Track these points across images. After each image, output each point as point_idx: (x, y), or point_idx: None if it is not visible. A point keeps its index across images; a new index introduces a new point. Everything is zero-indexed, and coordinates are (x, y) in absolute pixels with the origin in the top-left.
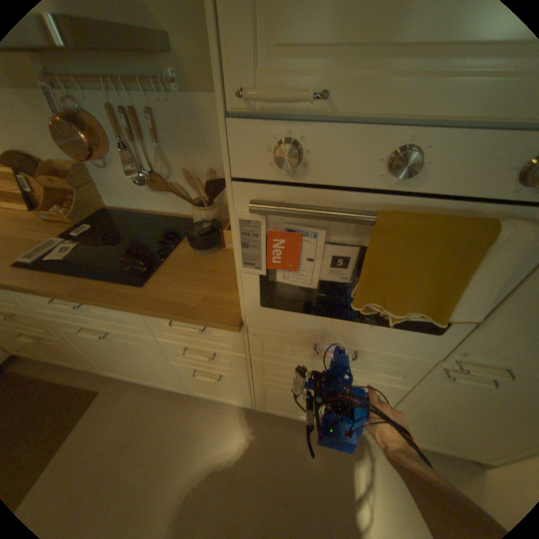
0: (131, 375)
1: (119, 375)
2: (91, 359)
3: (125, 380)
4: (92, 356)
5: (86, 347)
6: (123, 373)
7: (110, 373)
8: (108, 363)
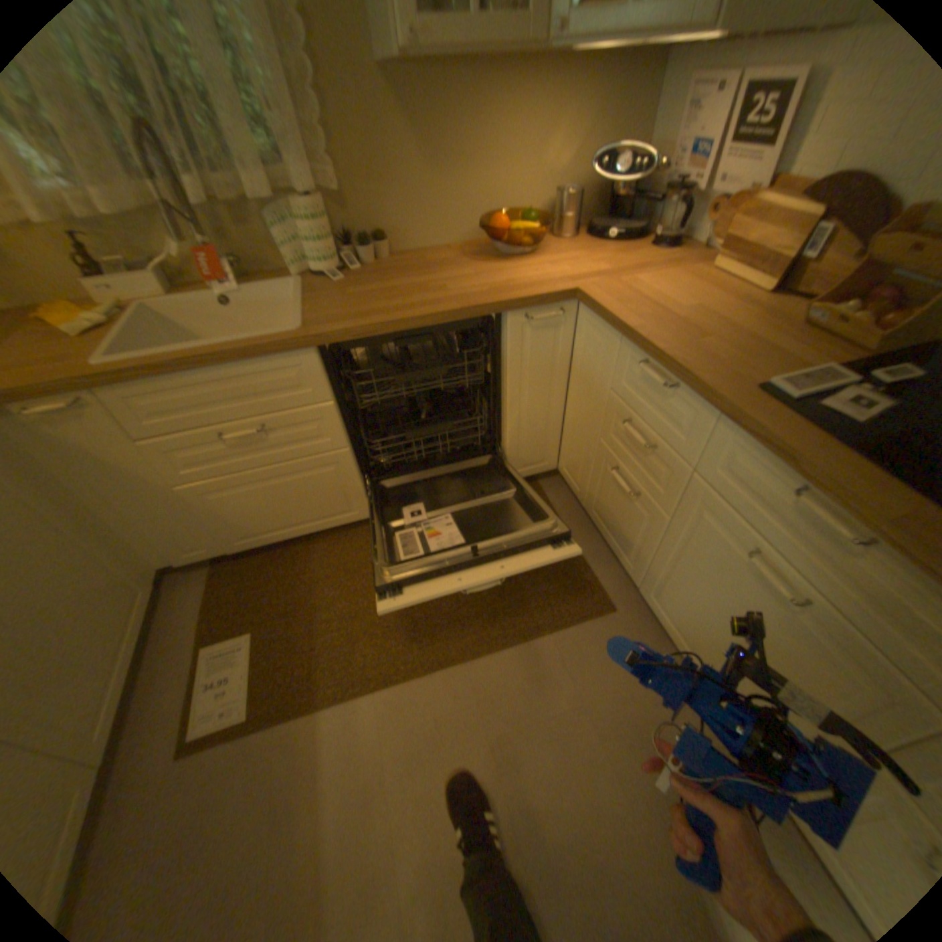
0: (707, 657)
1: (678, 631)
2: (672, 578)
3: (672, 642)
4: (683, 578)
5: (702, 567)
6: (695, 640)
7: (665, 613)
8: (694, 608)
